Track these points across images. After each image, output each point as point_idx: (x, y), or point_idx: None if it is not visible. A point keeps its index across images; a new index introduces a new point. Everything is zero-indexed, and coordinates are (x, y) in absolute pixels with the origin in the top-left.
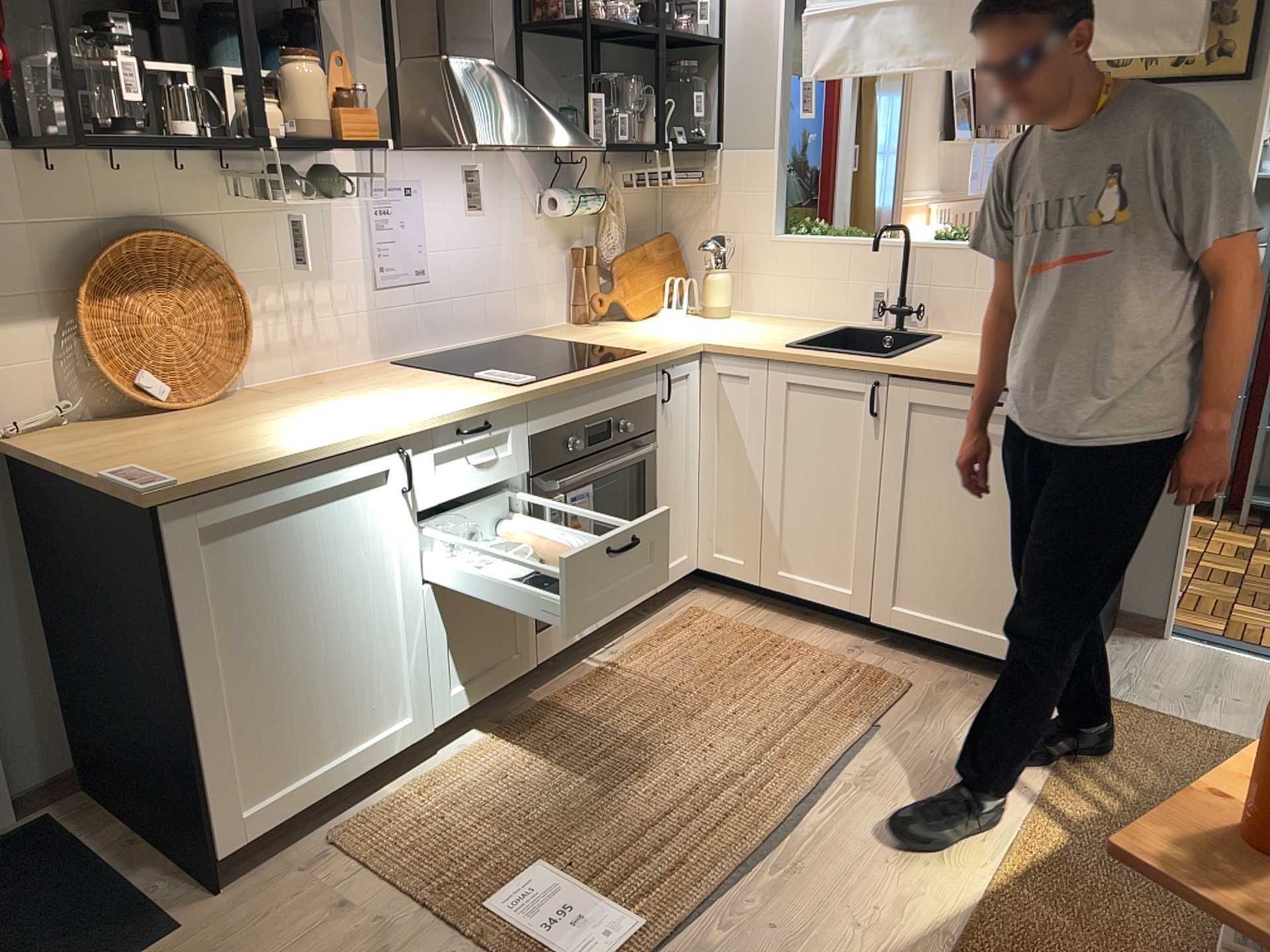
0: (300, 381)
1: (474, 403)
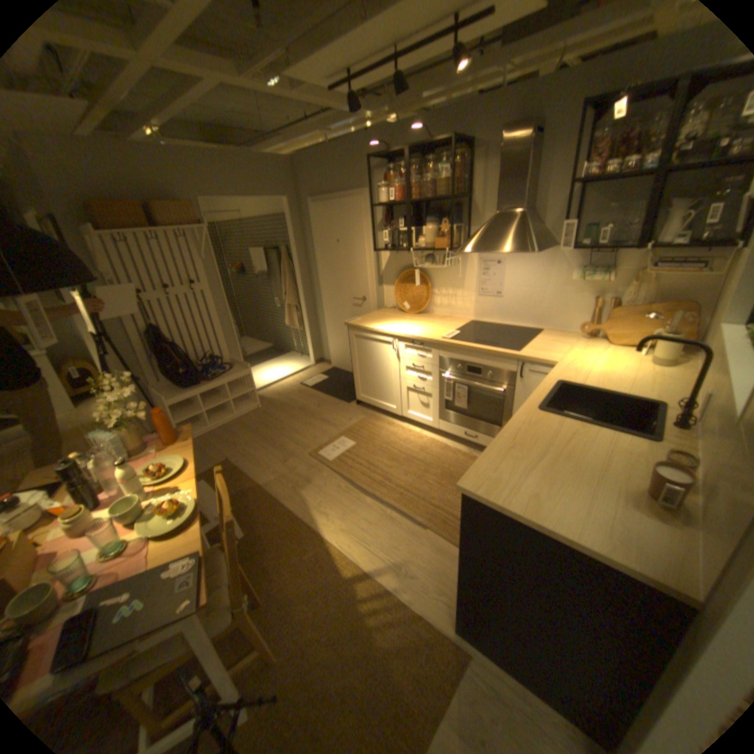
0: (444, 316)
1: (417, 336)
